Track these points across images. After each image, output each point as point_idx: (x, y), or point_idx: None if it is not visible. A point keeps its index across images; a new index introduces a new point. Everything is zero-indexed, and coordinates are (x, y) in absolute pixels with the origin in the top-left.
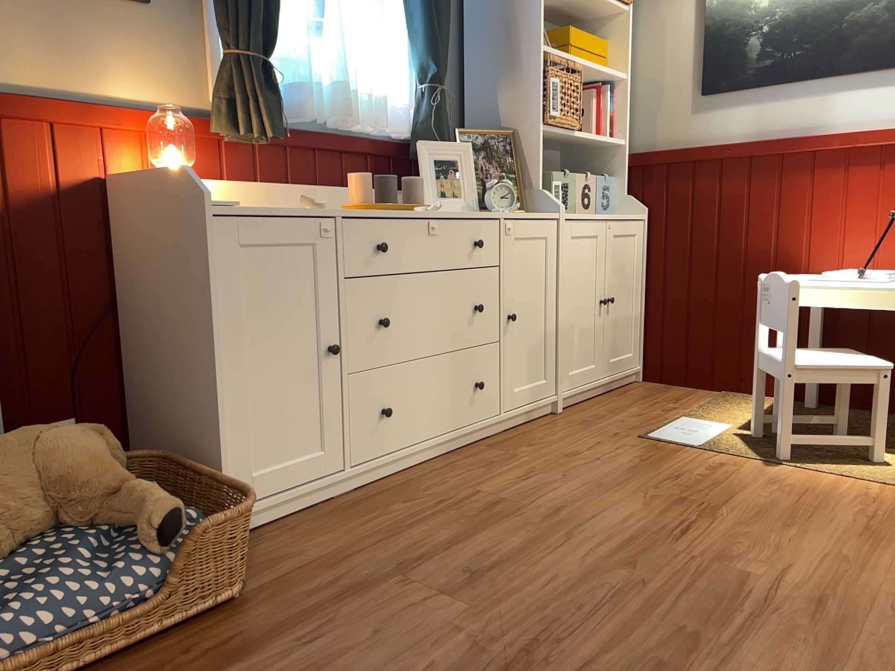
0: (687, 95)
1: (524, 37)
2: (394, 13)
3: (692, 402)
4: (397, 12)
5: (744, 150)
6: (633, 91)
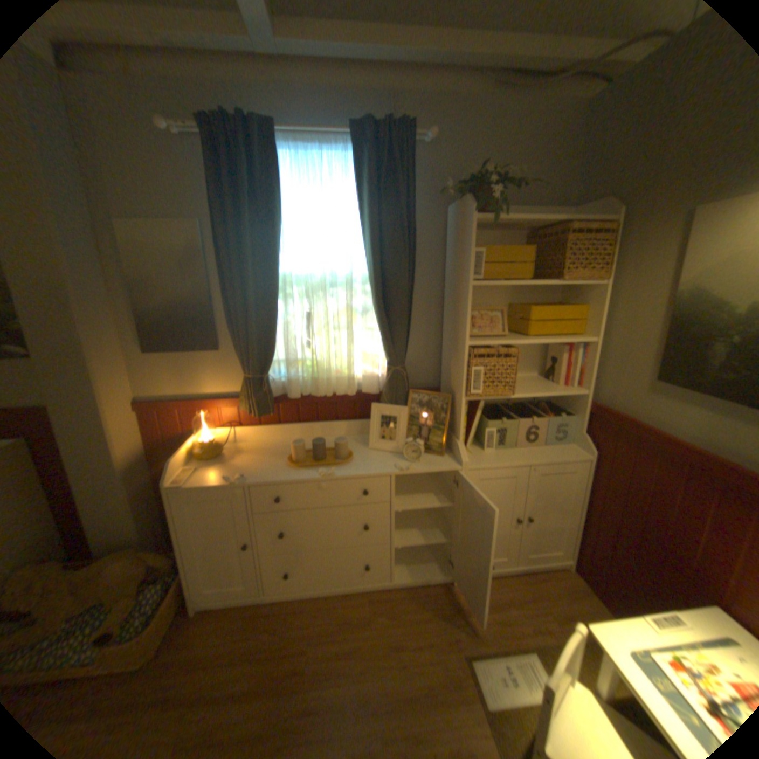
0: (649, 373)
1: (460, 334)
2: (371, 320)
3: None
4: (371, 320)
5: (687, 454)
6: (606, 351)
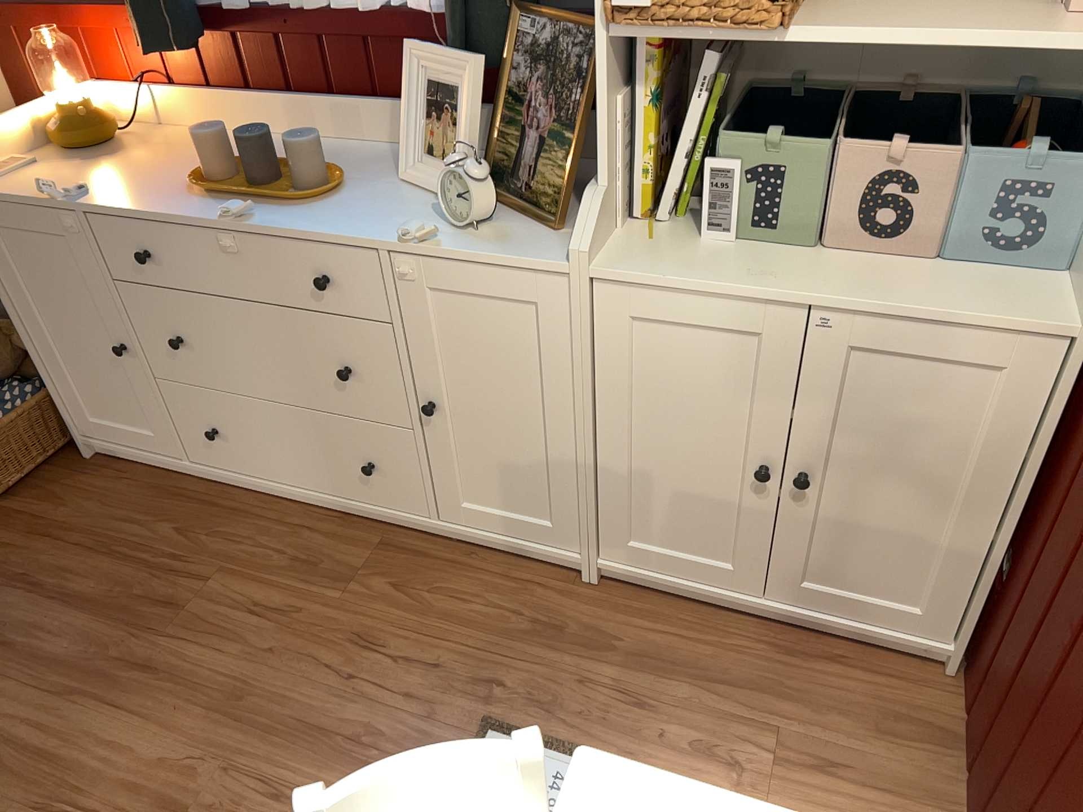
0: None
1: None
2: None
3: (810, 800)
4: None
5: None
6: None
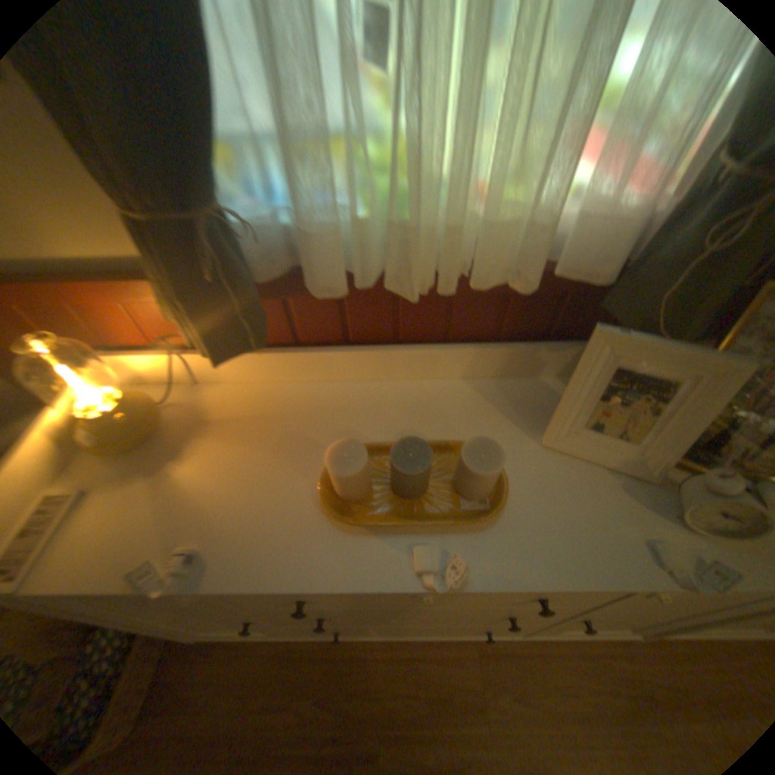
0: None
1: None
2: None
3: None
4: None
5: None
6: None
